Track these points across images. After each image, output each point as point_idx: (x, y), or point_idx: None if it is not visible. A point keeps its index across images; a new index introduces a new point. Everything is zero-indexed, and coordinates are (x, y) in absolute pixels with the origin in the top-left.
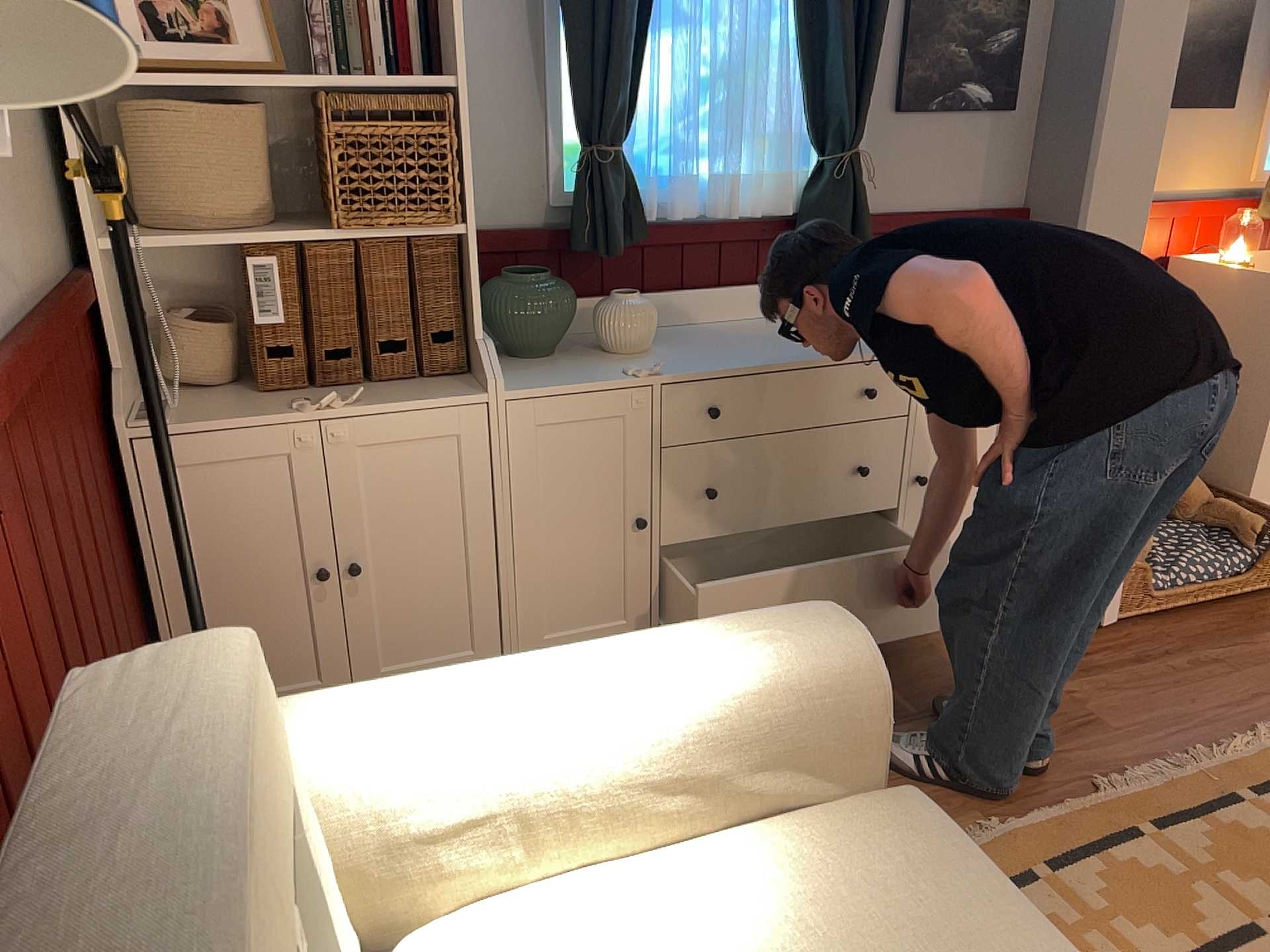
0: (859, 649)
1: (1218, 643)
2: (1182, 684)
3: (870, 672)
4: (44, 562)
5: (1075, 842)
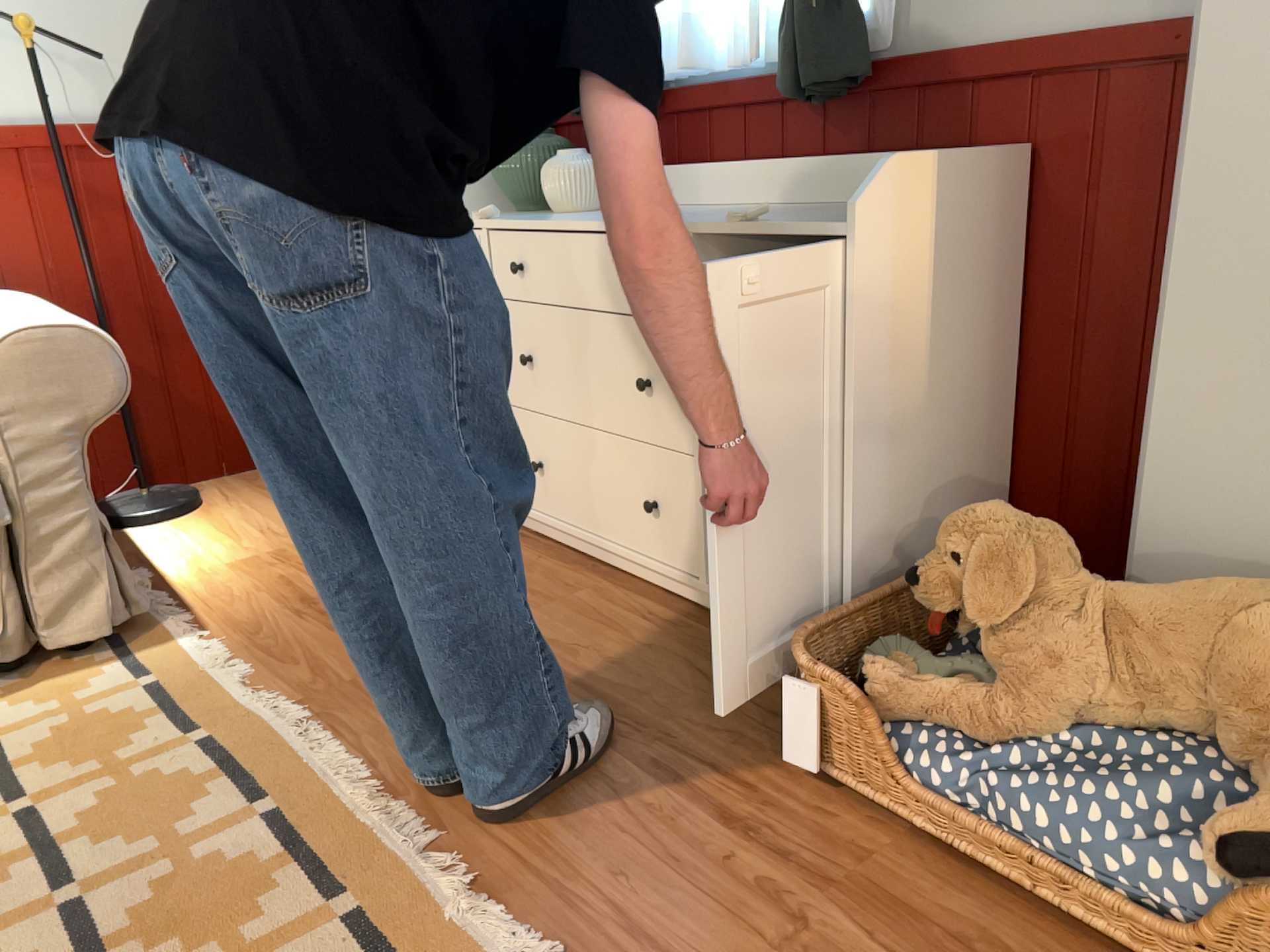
0: (6, 336)
1: (890, 932)
2: (674, 868)
3: (0, 354)
4: (107, 235)
5: (244, 756)
